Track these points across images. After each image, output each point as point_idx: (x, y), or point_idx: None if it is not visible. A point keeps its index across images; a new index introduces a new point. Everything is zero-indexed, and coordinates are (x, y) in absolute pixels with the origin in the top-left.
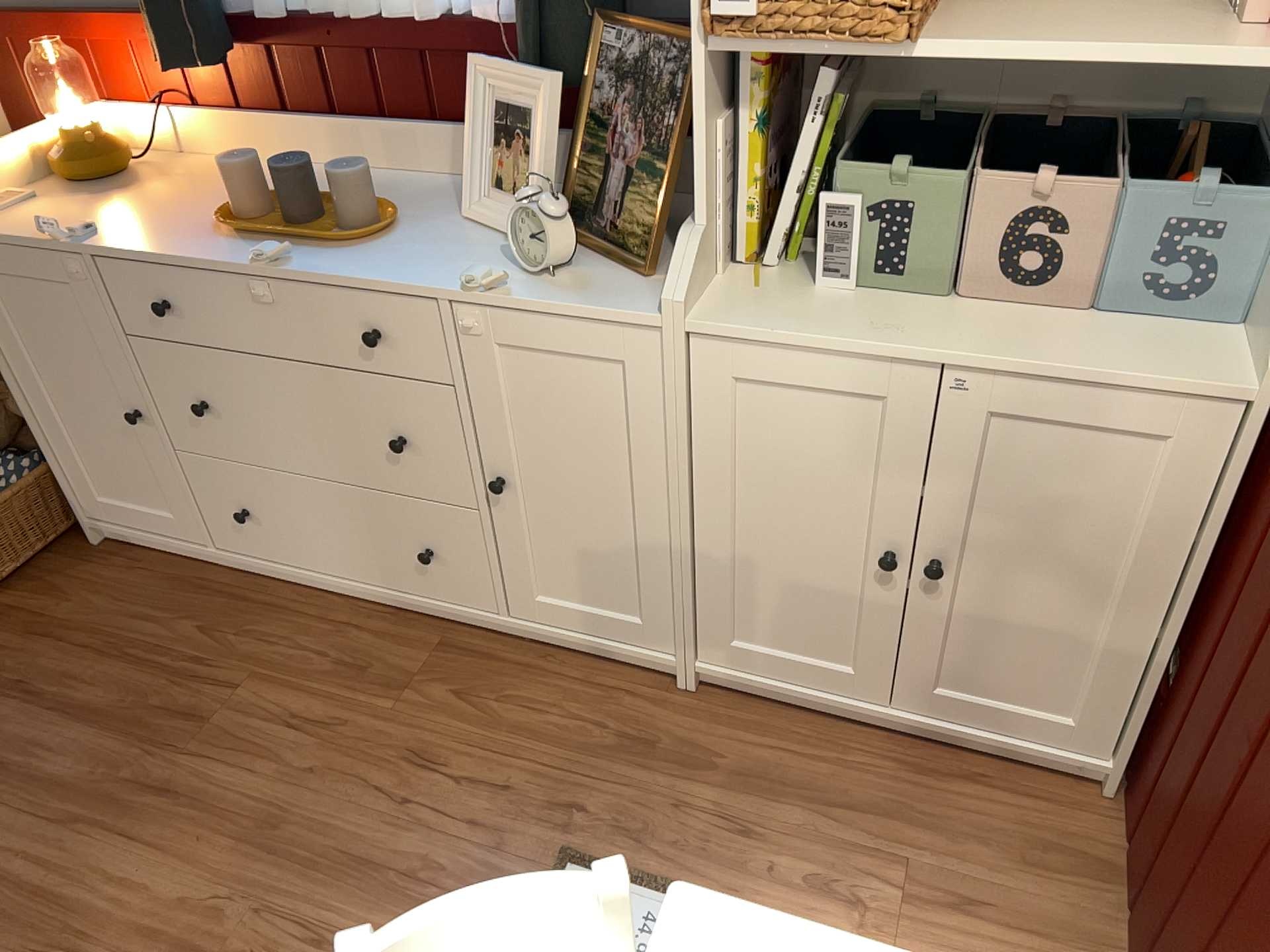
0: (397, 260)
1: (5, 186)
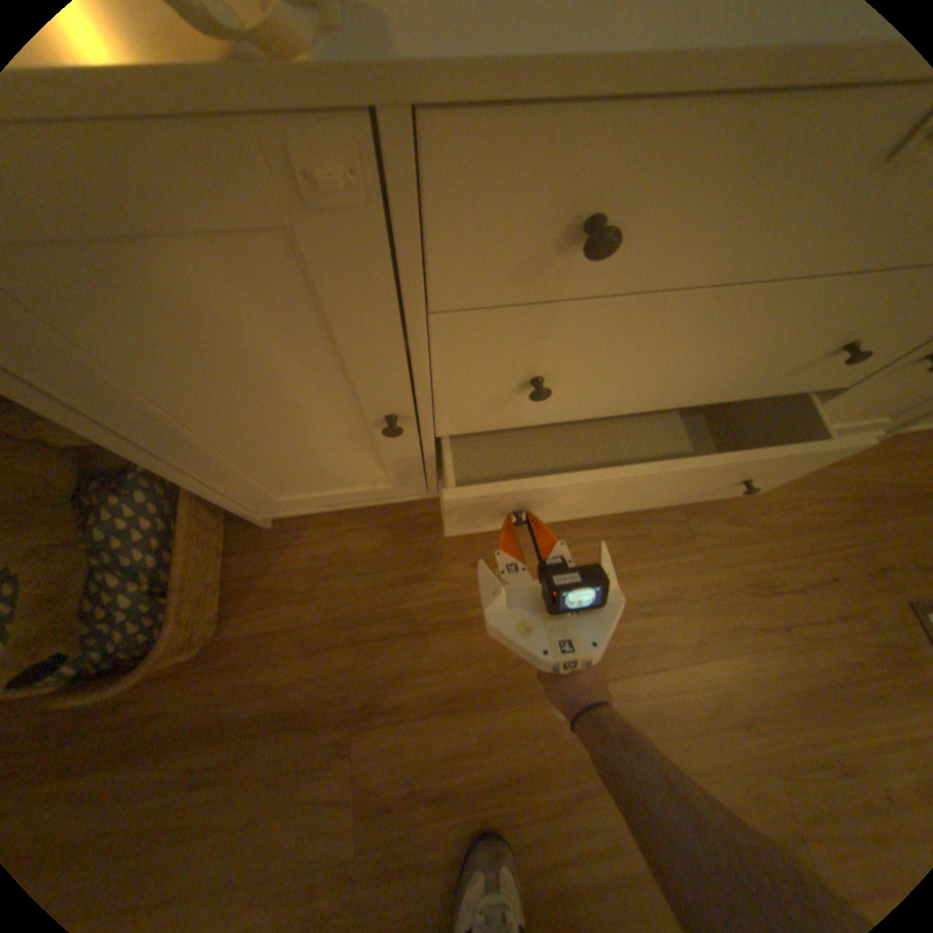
0: None
1: None
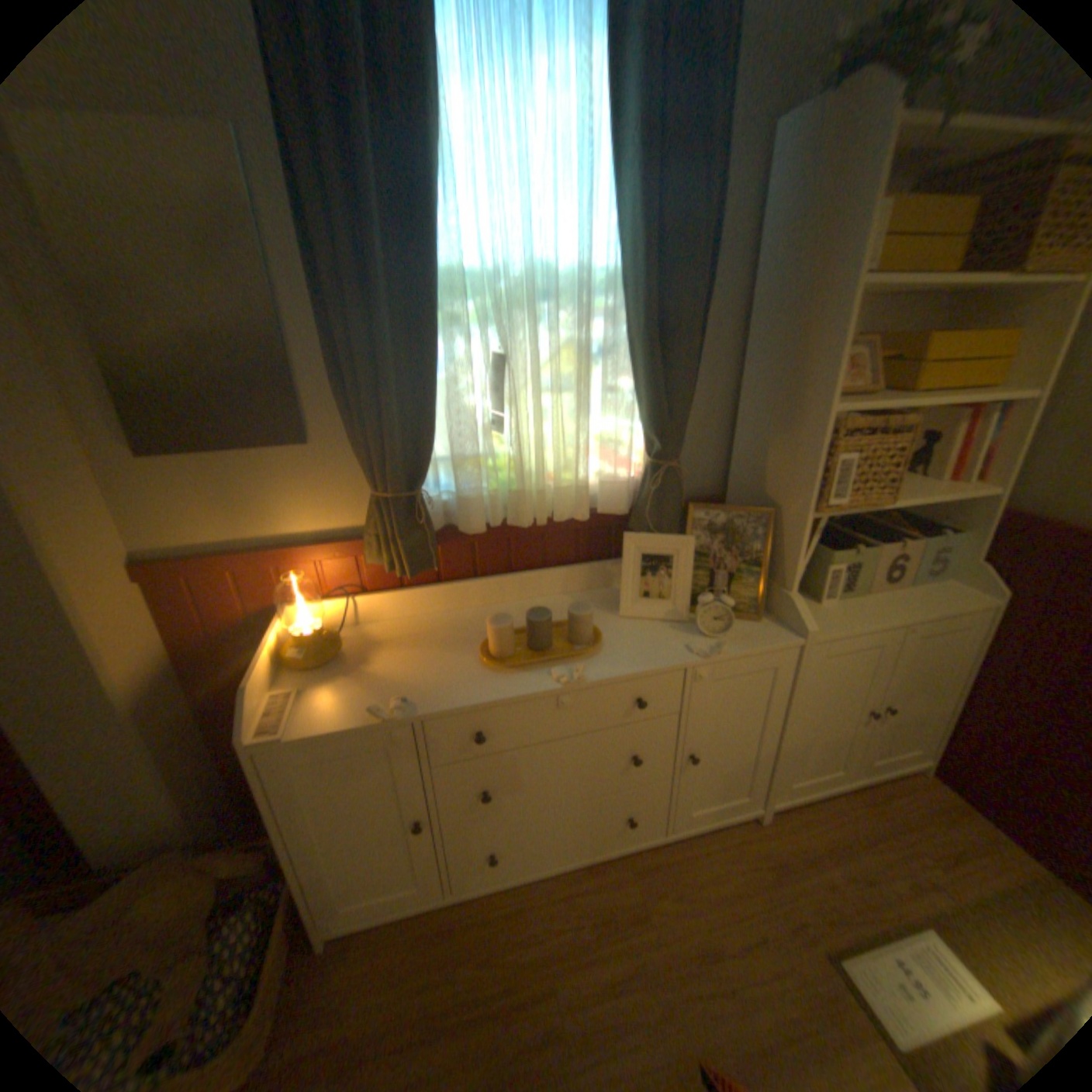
0: (628, 652)
1: (255, 692)
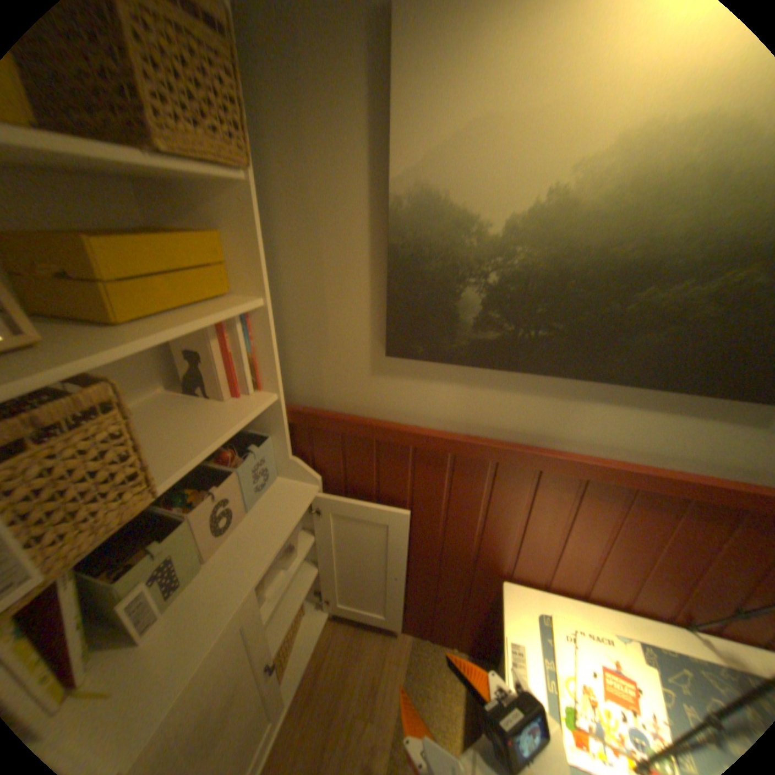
0: None
1: None
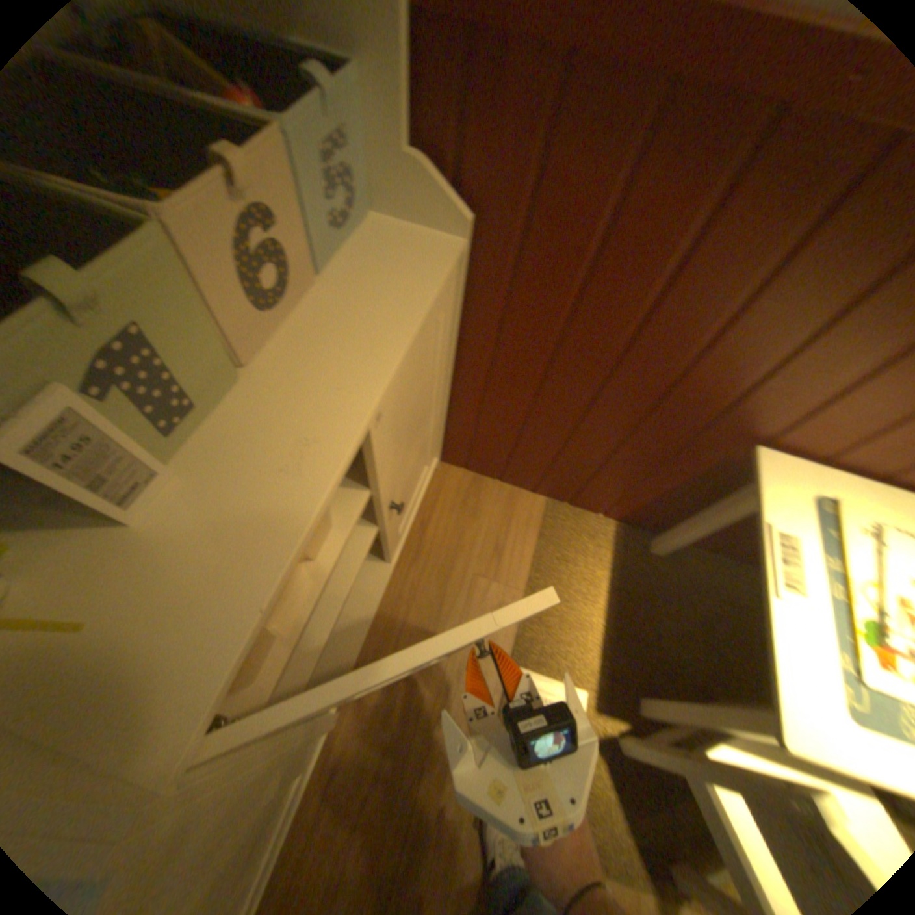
0: None
1: None
